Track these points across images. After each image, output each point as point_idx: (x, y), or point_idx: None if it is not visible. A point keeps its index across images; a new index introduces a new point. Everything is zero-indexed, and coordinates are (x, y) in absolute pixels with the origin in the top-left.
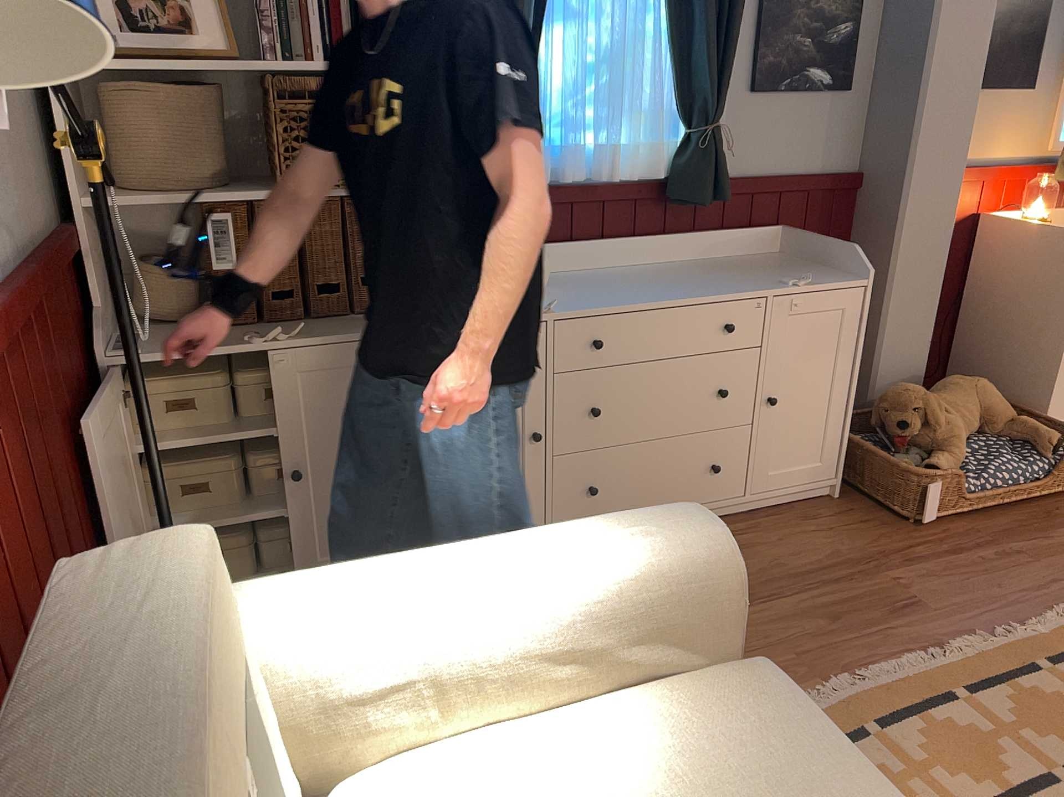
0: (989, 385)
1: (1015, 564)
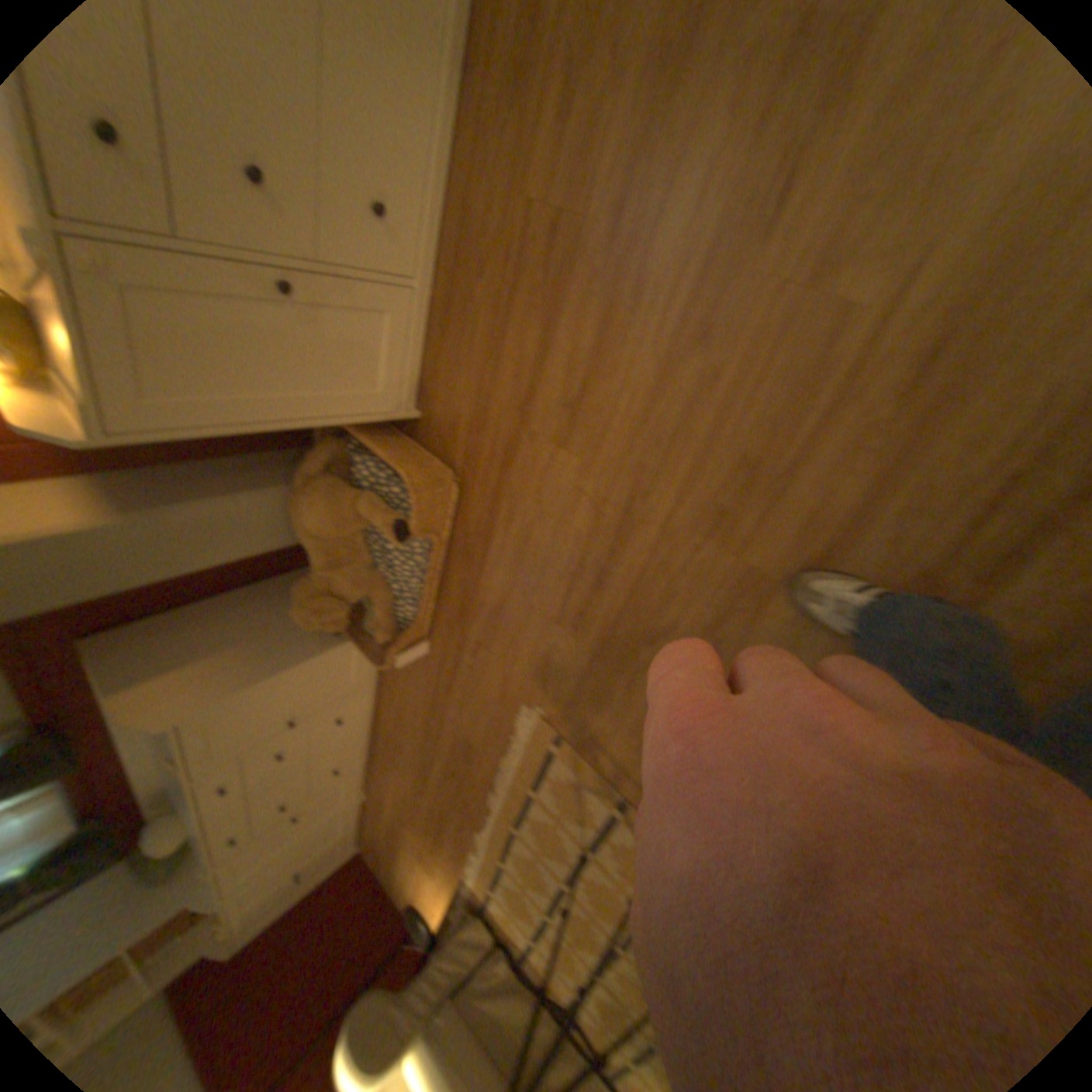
0: (300, 511)
1: (475, 661)
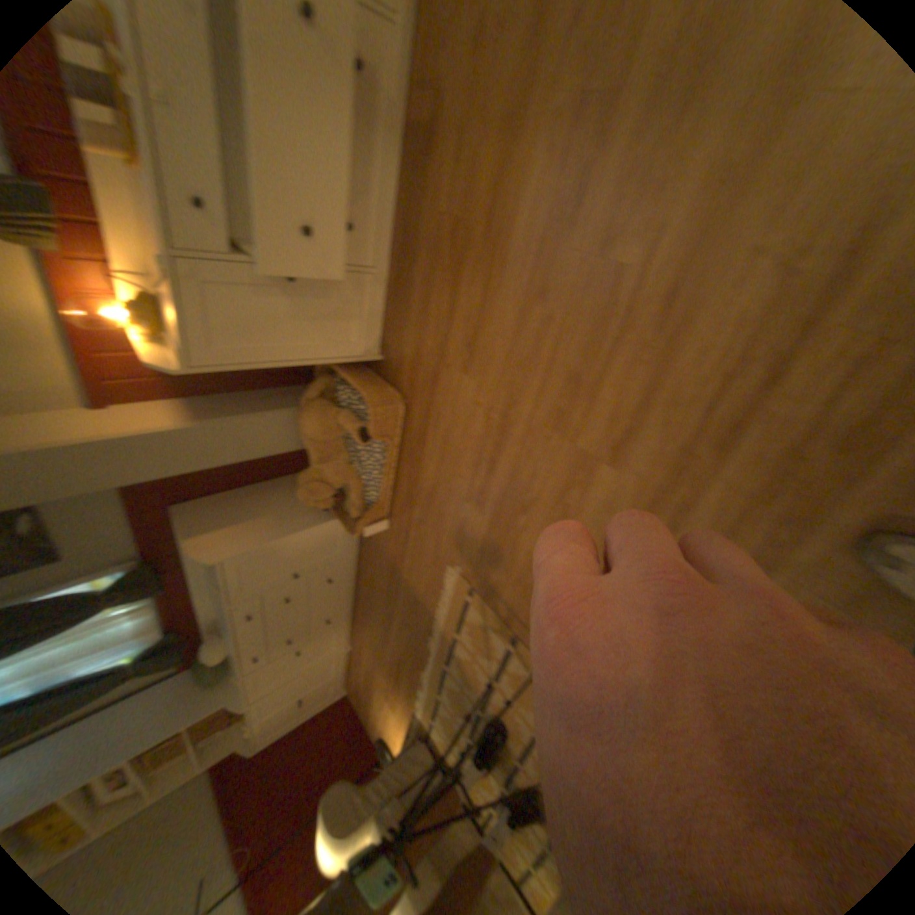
0: (301, 422)
1: (417, 534)
